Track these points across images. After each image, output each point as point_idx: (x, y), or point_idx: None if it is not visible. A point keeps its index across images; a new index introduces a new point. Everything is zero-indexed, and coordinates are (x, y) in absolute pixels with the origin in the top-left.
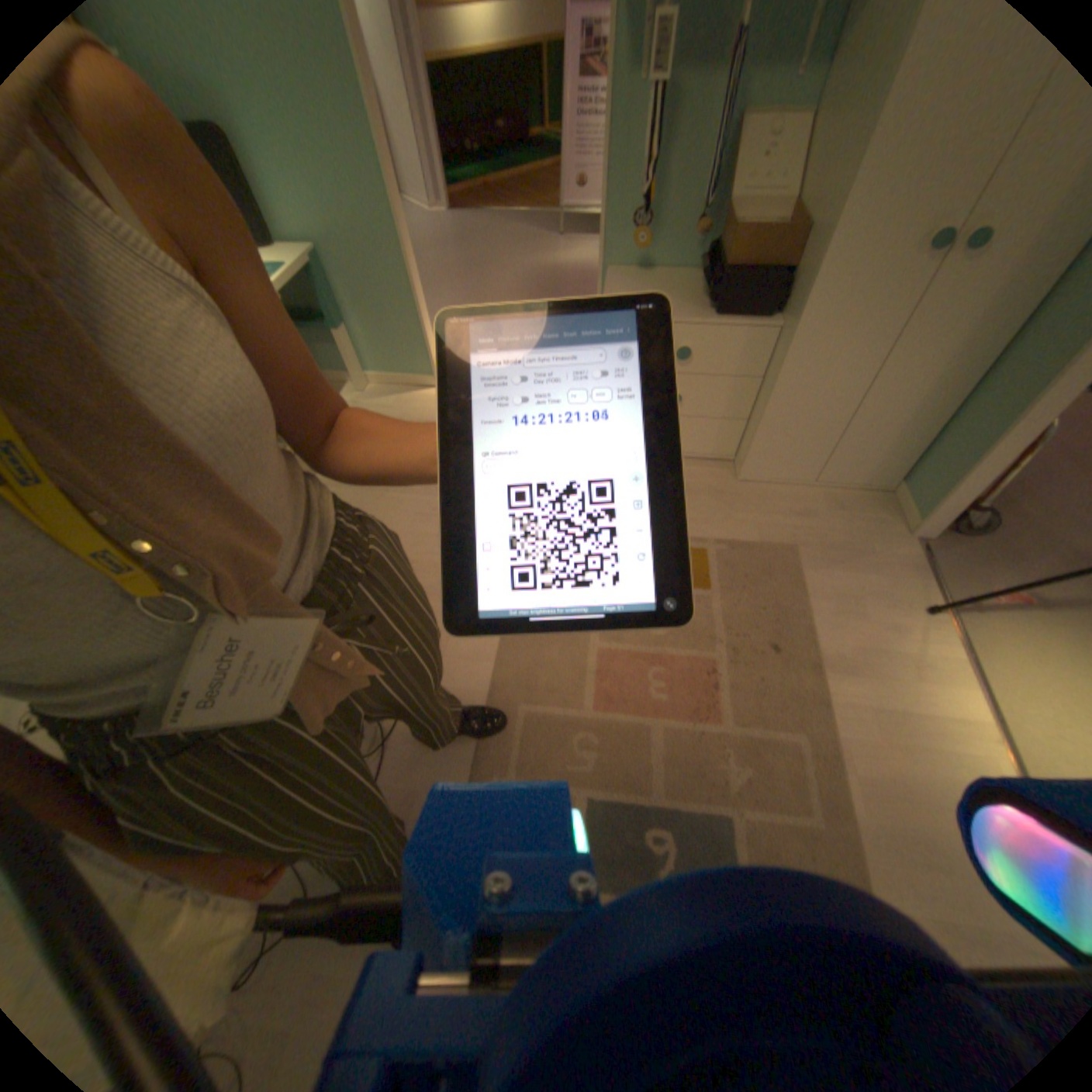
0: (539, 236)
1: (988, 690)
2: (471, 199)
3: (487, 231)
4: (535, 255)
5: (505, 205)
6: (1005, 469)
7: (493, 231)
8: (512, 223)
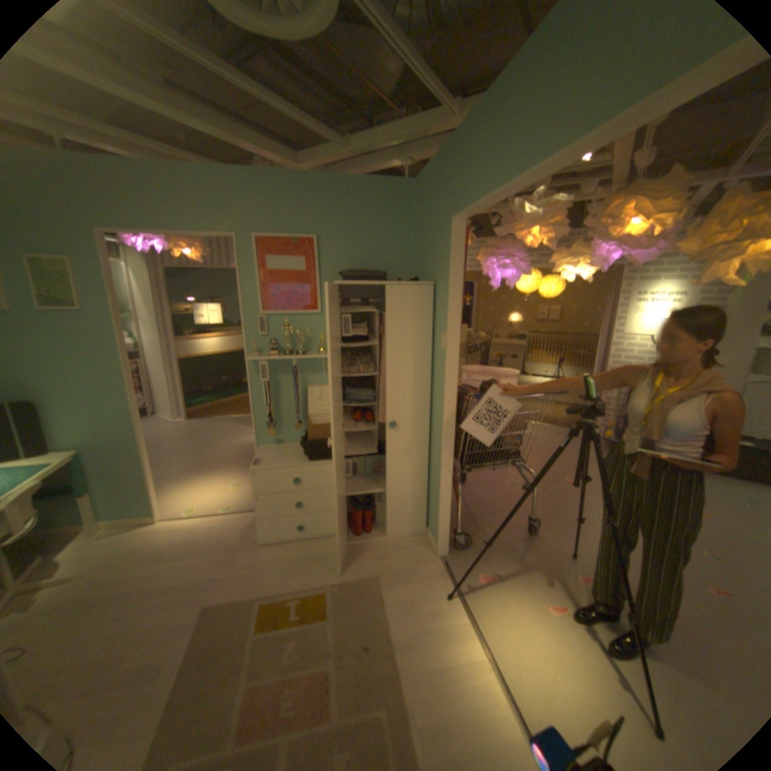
0: (241, 429)
1: (483, 638)
2: (201, 414)
3: (209, 429)
4: (237, 439)
5: (223, 415)
6: (450, 511)
7: (213, 429)
8: (225, 424)
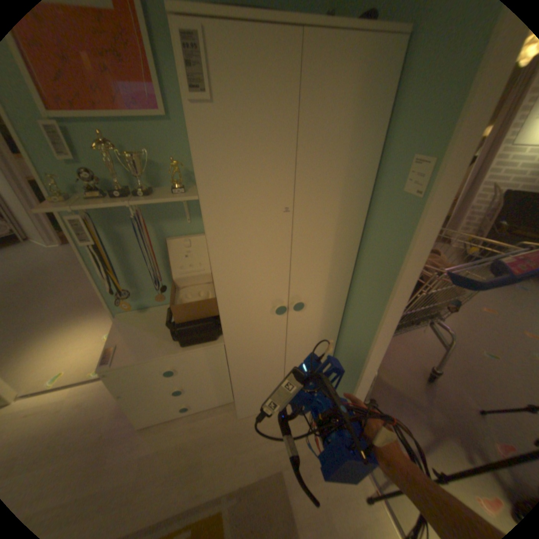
0: None
1: None
2: None
3: None
4: None
5: None
6: (367, 395)
7: None
8: None
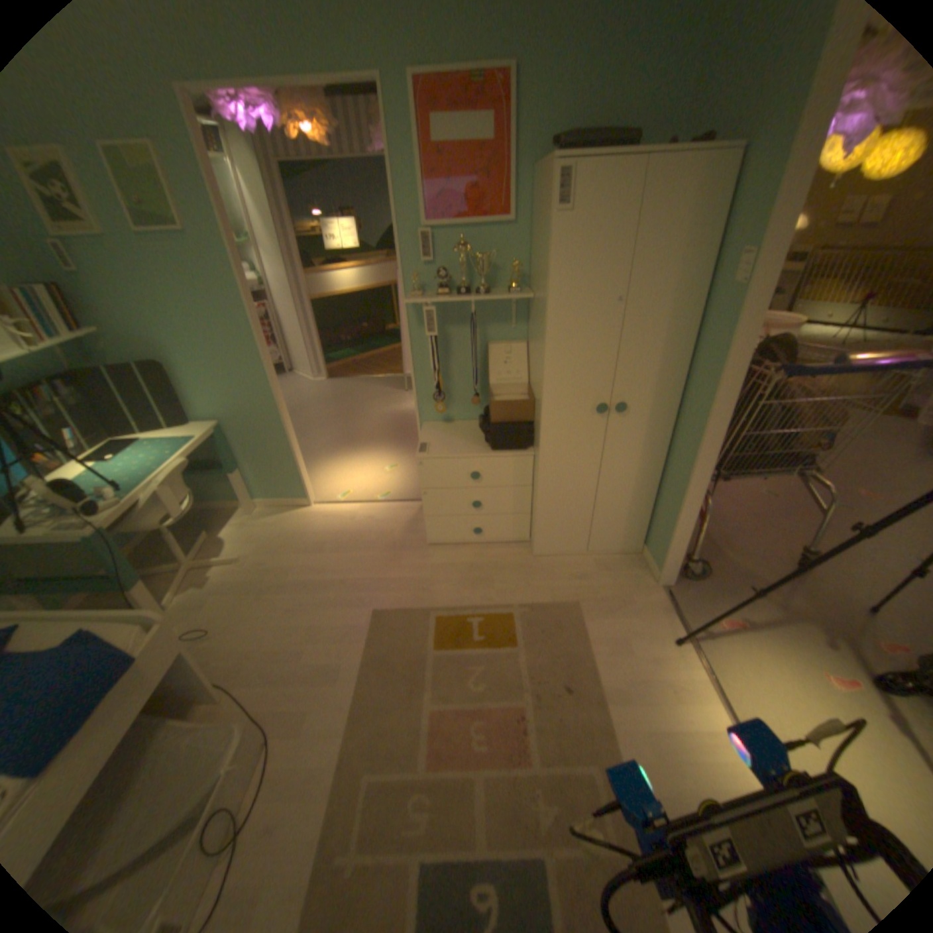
0: (391, 393)
1: (729, 702)
2: (344, 372)
3: (354, 392)
4: (388, 406)
5: (368, 374)
6: (692, 533)
7: (359, 392)
8: (373, 385)
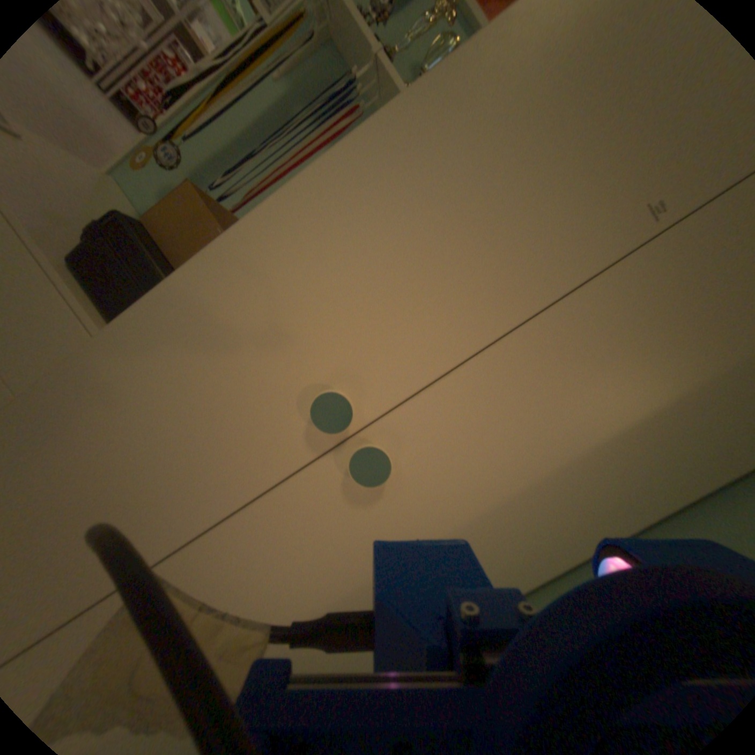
0: None
1: None
2: None
3: None
4: None
5: None
6: None
7: None
8: None
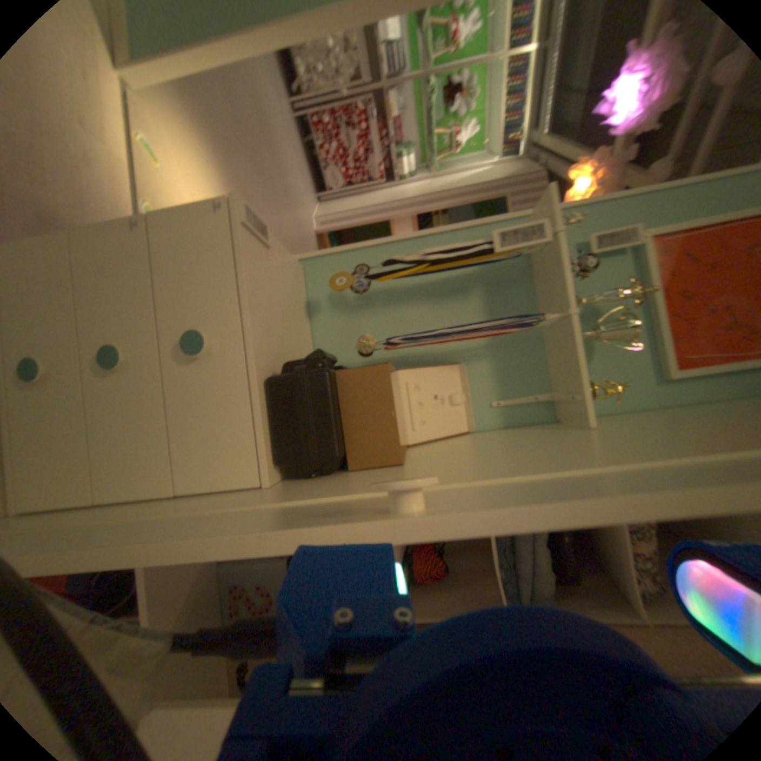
0: None
1: None
2: None
3: None
4: None
5: None
6: None
7: None
8: None
